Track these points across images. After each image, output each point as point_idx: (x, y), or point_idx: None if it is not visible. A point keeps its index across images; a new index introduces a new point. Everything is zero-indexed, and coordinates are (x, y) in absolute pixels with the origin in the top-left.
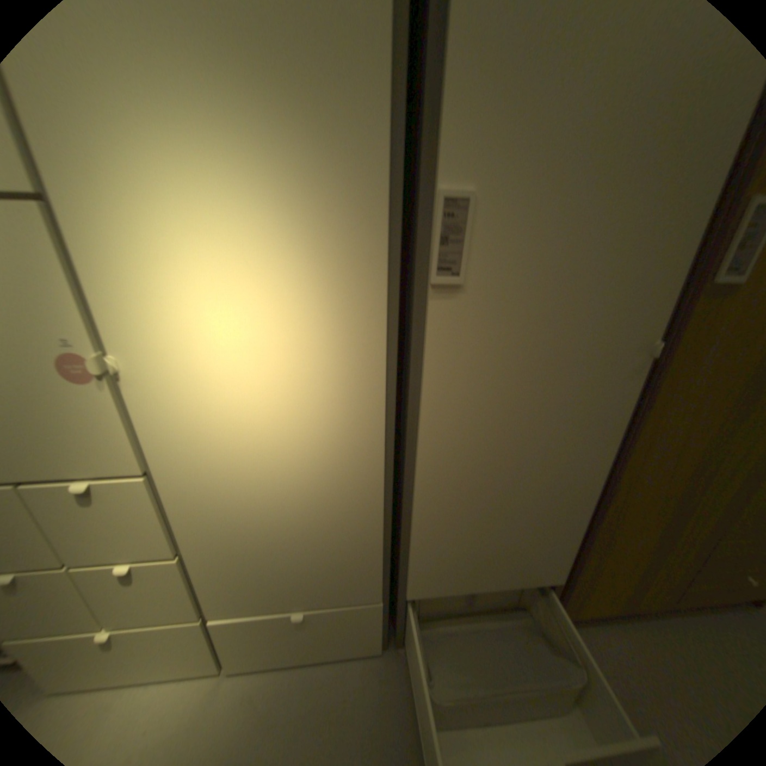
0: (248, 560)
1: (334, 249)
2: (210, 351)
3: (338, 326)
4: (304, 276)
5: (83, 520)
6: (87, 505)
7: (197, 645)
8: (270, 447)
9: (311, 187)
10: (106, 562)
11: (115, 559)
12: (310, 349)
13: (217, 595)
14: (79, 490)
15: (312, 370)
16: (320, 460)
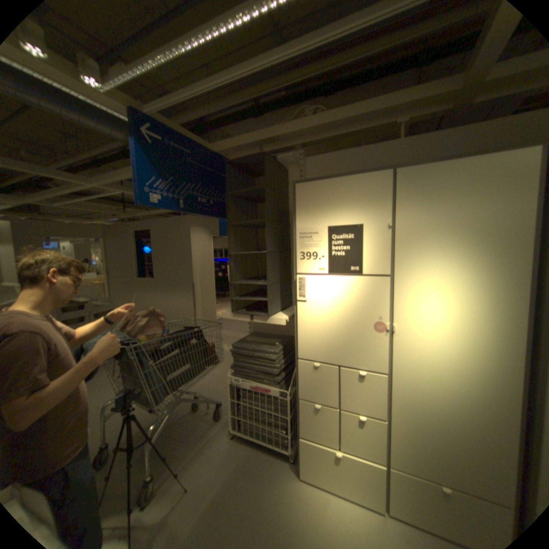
0: (425, 438)
1: (502, 295)
2: (435, 328)
3: (500, 325)
4: (485, 304)
5: (357, 390)
6: (361, 383)
7: (380, 485)
8: (453, 375)
9: (494, 274)
10: (355, 414)
11: (361, 414)
12: (483, 333)
13: (402, 455)
14: (361, 376)
15: (483, 342)
16: (480, 389)
